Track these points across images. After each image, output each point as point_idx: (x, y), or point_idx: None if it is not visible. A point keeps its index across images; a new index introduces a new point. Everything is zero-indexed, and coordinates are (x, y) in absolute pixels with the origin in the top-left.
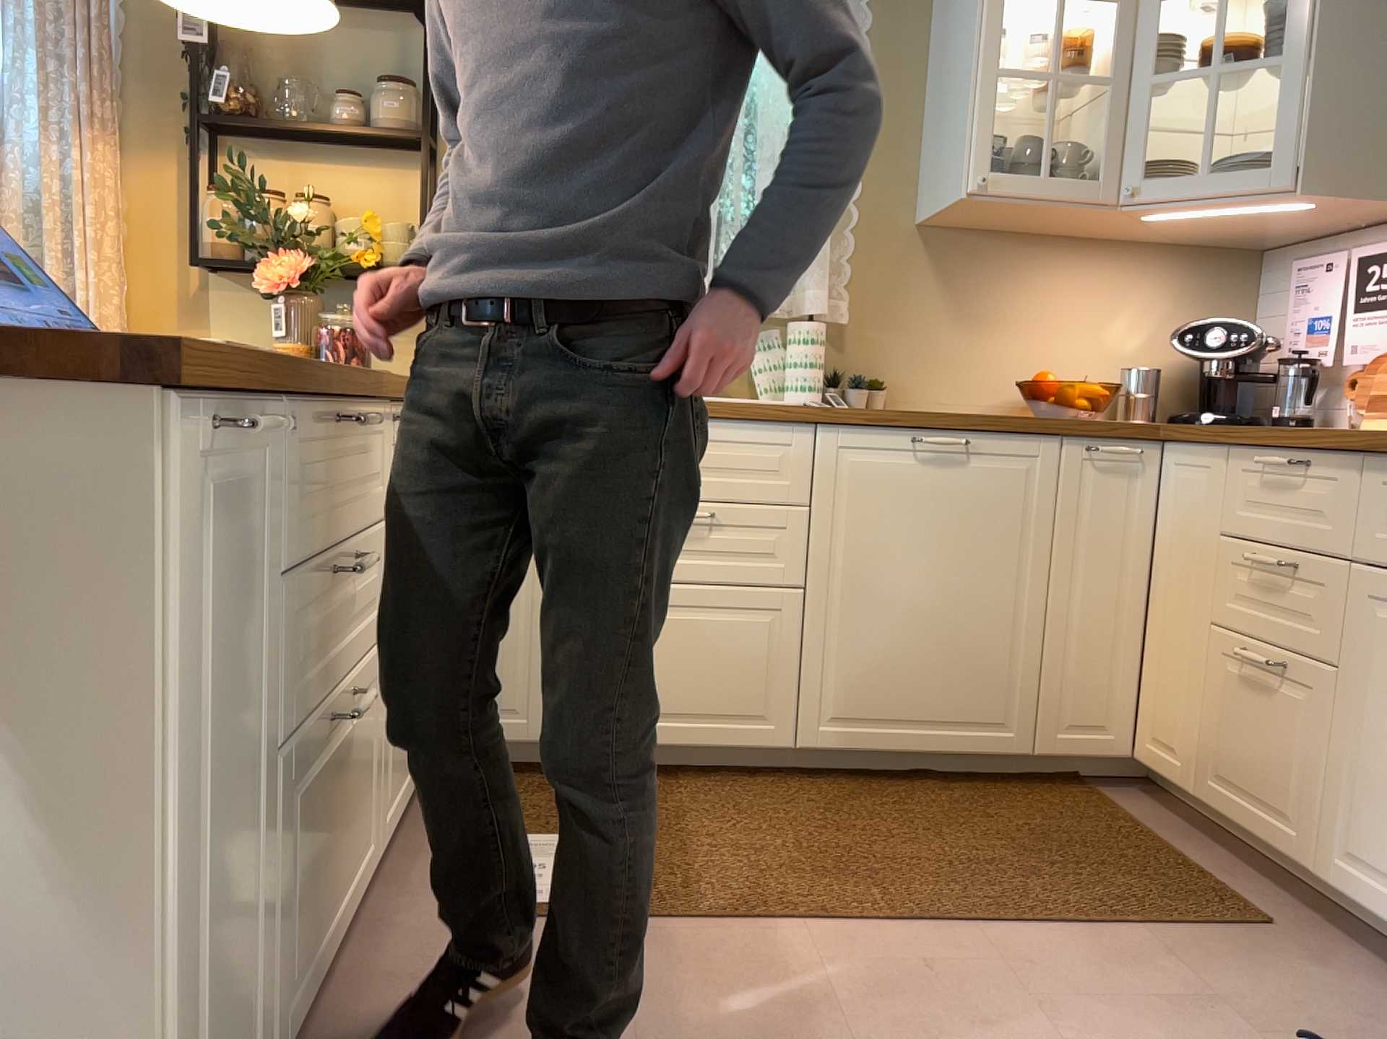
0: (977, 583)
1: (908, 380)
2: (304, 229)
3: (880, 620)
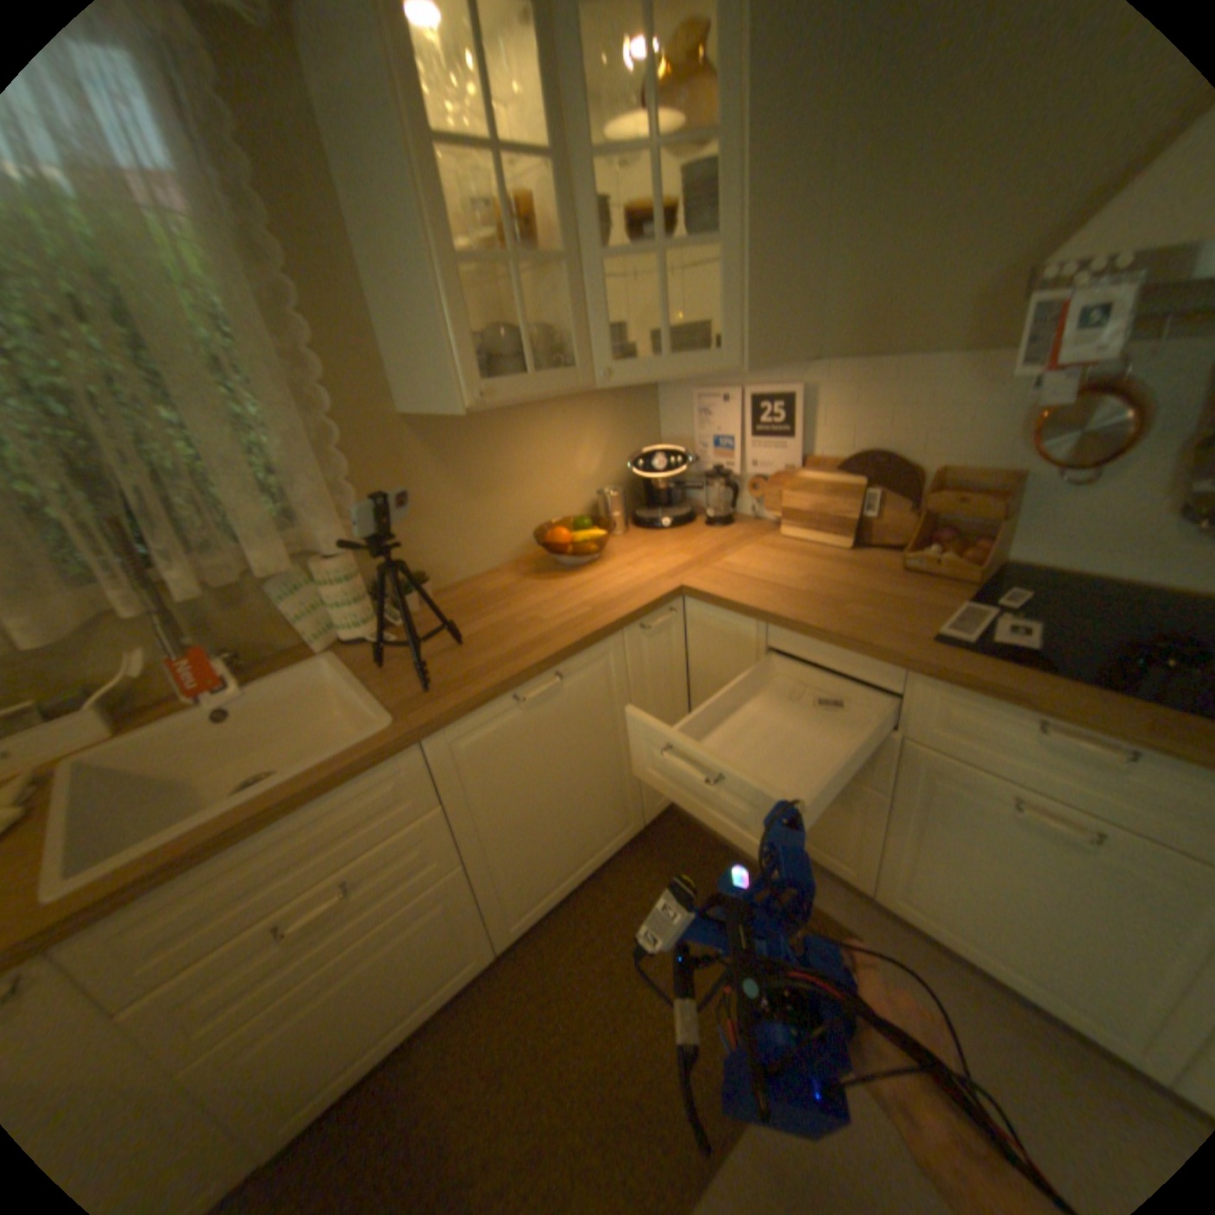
0: (590, 763)
1: (441, 562)
2: None
3: (529, 837)
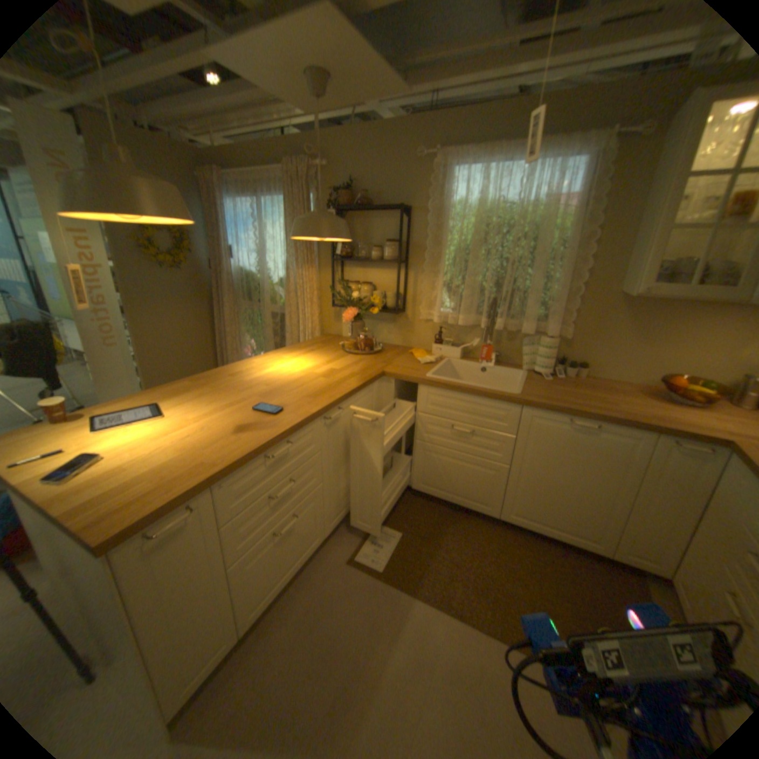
0: (595, 486)
1: (603, 365)
2: (357, 300)
3: (542, 487)
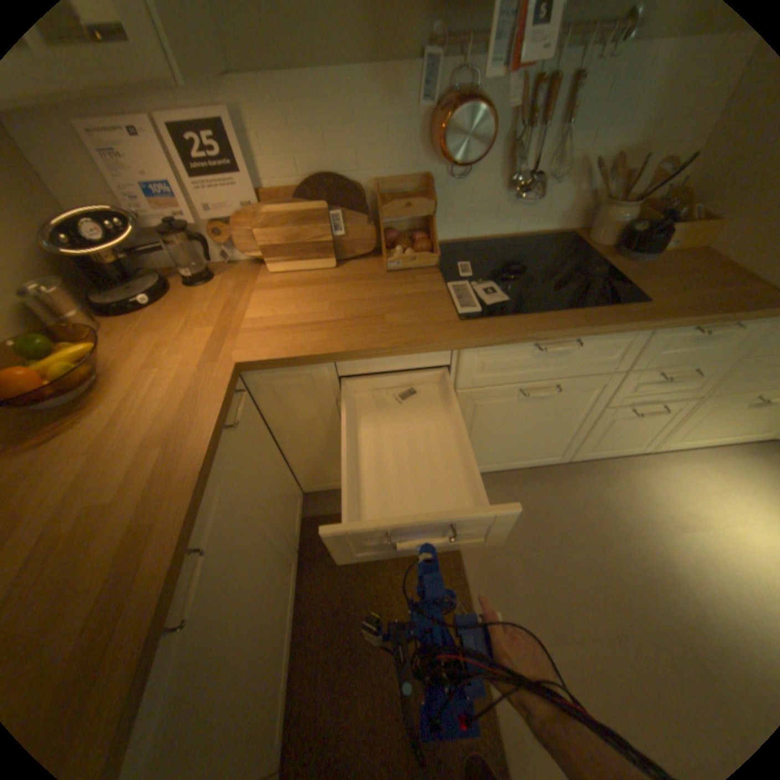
0: (253, 571)
1: None
2: None
3: (249, 683)
